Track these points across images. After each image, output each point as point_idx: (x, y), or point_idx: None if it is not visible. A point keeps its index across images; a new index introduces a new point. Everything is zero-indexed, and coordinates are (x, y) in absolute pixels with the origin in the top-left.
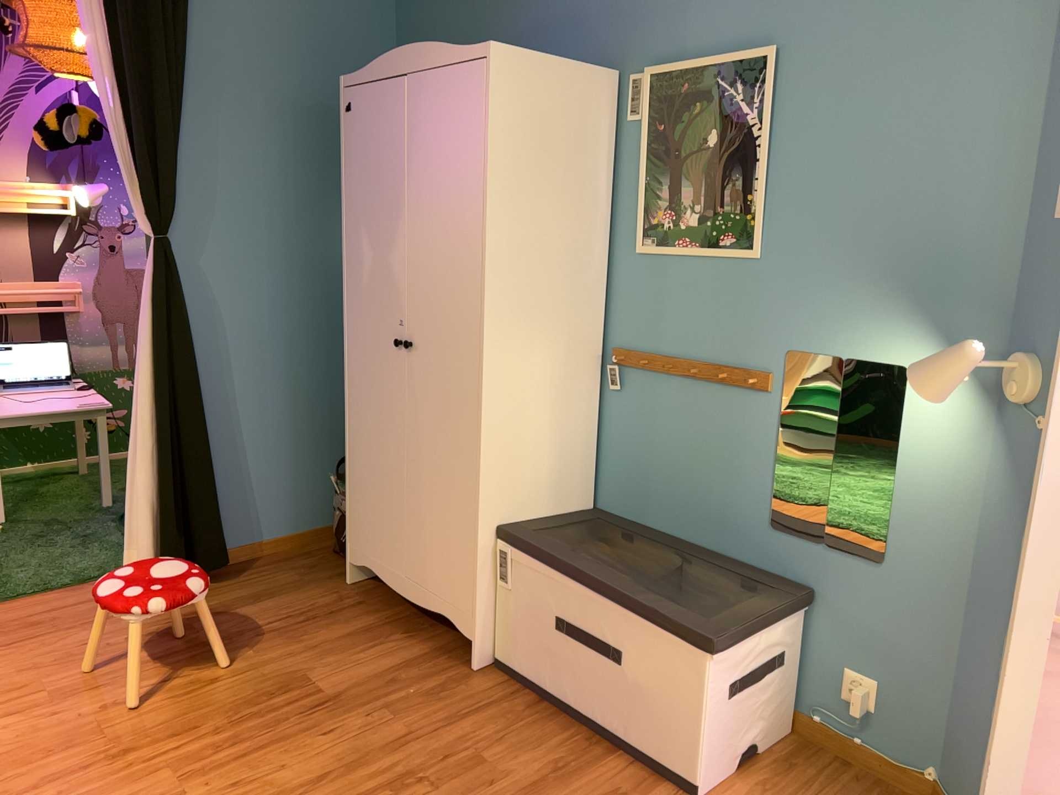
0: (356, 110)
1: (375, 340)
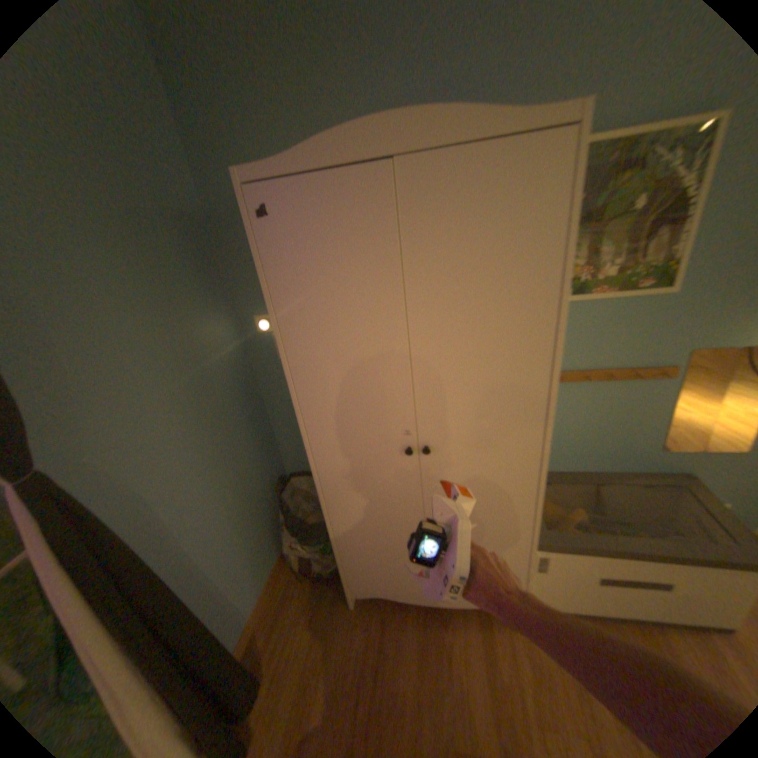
0: (281, 212)
1: (367, 450)
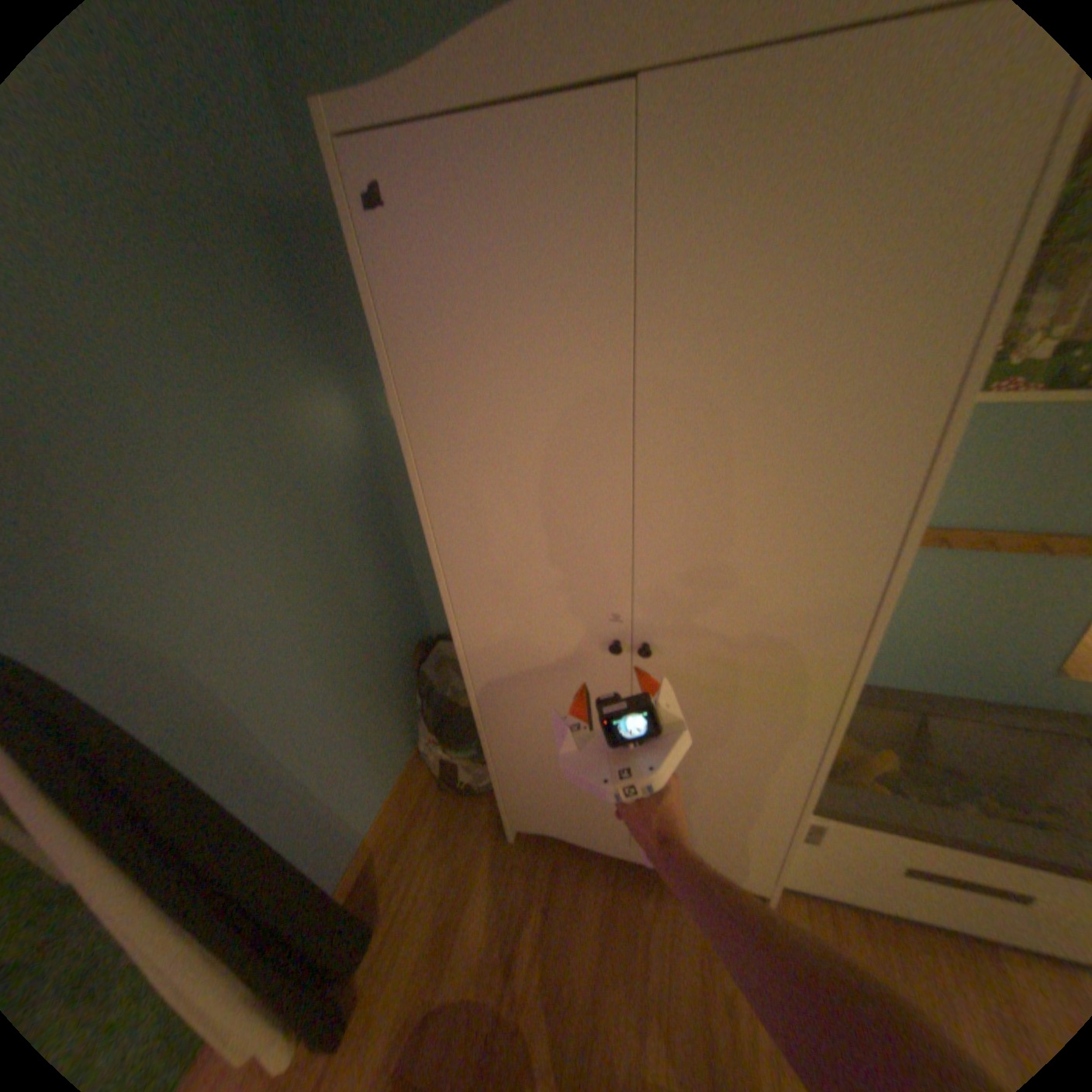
0: (408, 199)
1: (546, 637)
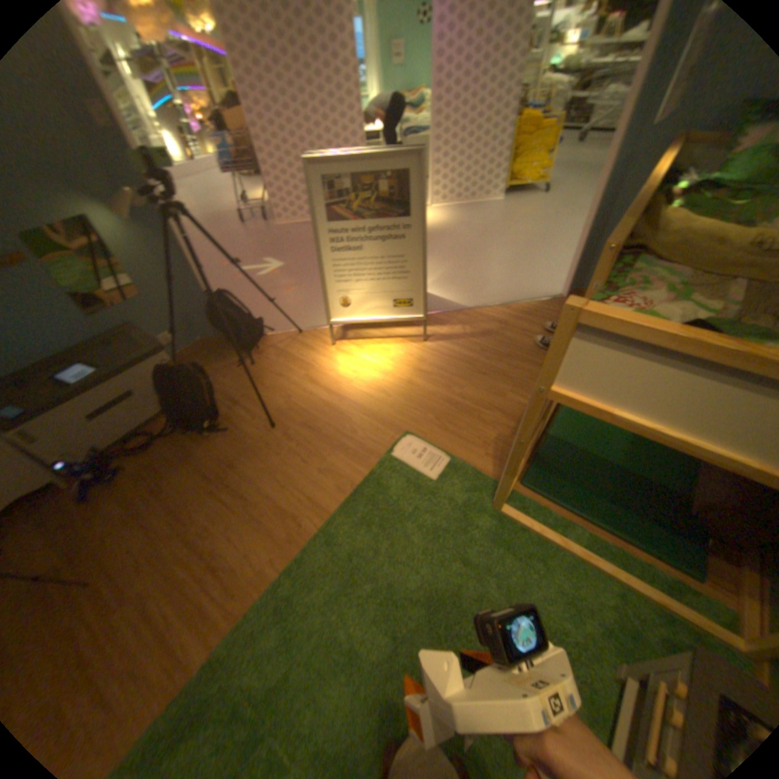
0: None
1: None
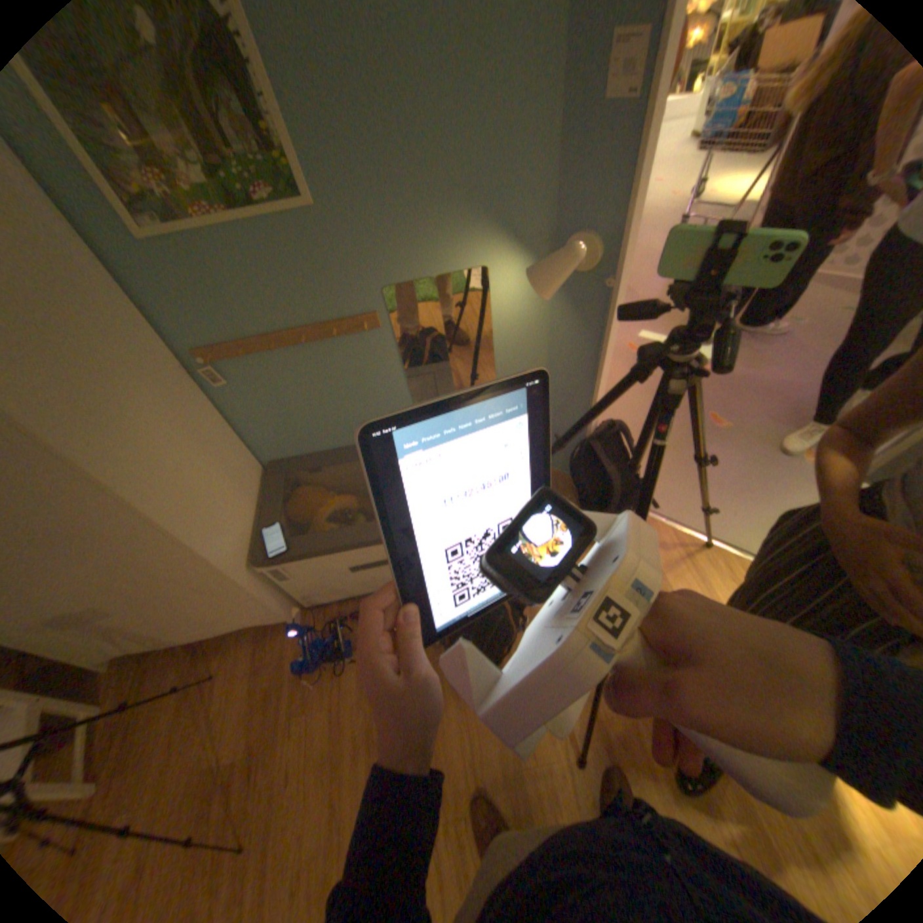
0: None
1: None
